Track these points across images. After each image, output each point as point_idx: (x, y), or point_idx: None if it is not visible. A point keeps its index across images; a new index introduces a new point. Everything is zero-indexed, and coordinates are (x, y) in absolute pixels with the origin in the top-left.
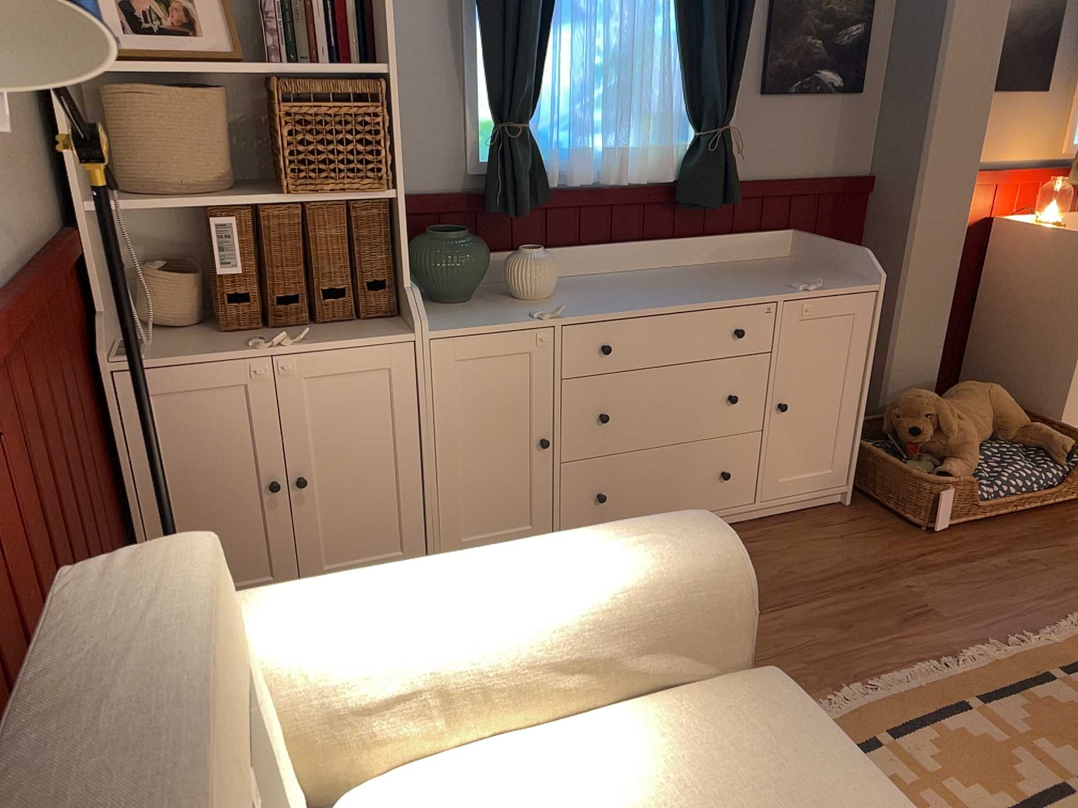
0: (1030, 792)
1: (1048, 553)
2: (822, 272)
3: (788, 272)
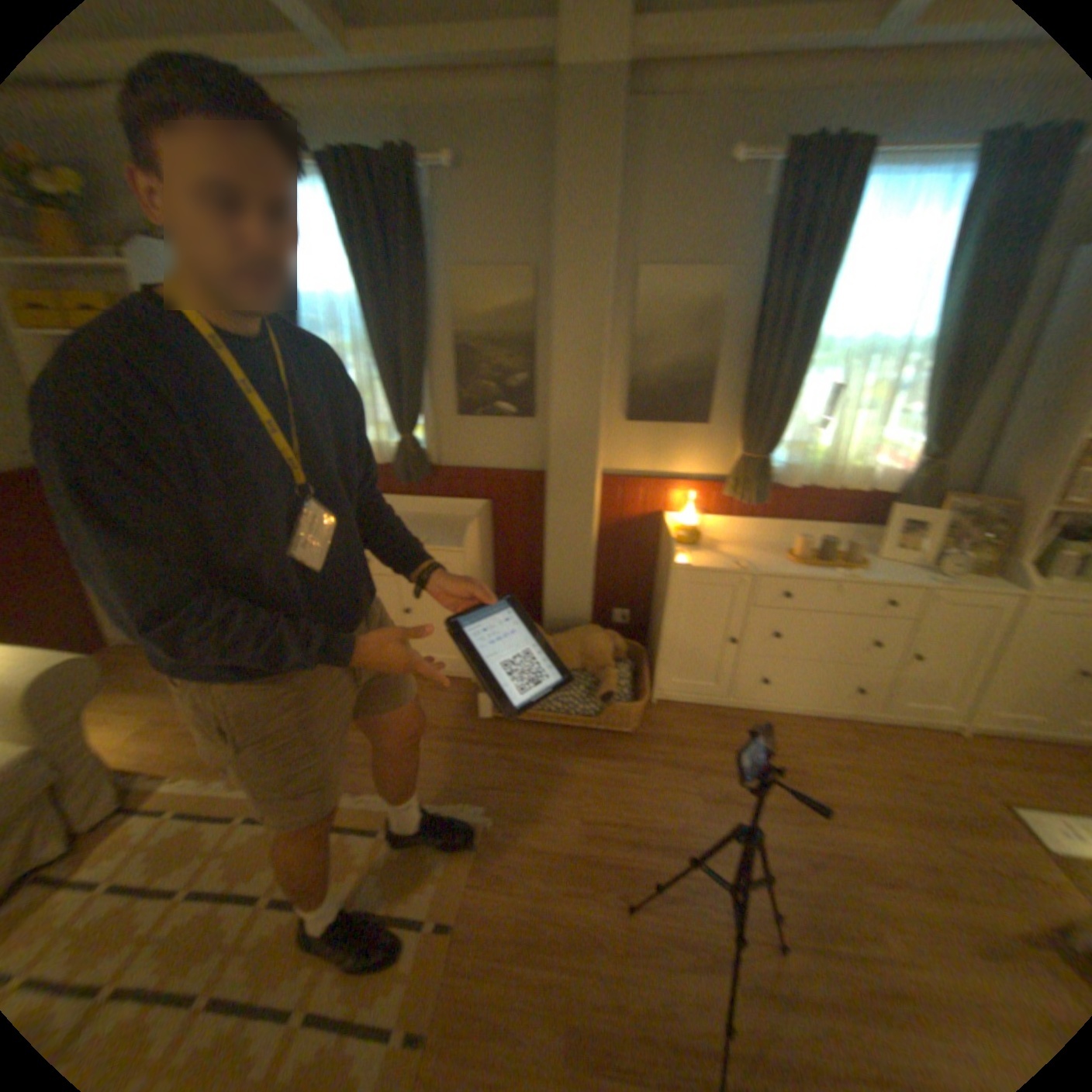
0: (240, 890)
1: (532, 762)
2: (466, 533)
3: (451, 529)
